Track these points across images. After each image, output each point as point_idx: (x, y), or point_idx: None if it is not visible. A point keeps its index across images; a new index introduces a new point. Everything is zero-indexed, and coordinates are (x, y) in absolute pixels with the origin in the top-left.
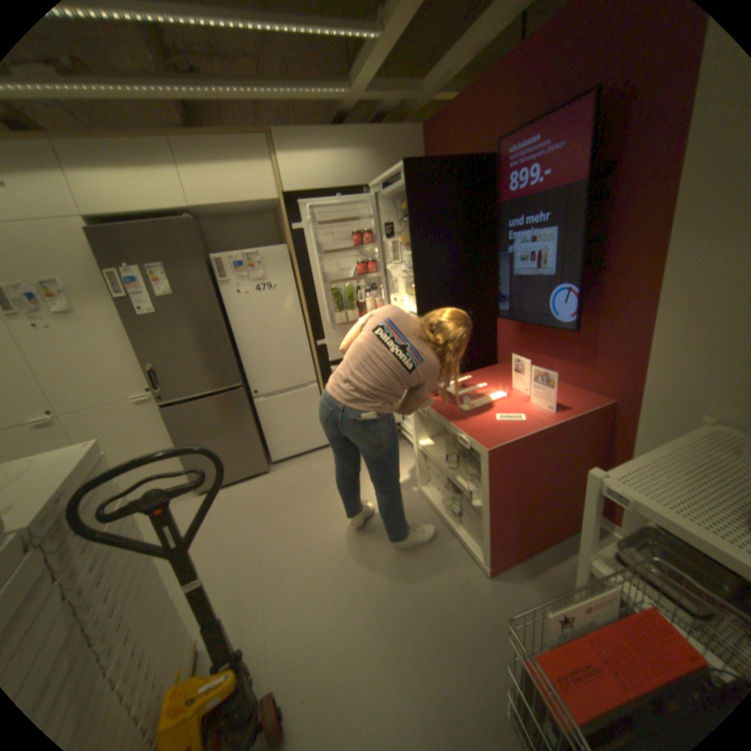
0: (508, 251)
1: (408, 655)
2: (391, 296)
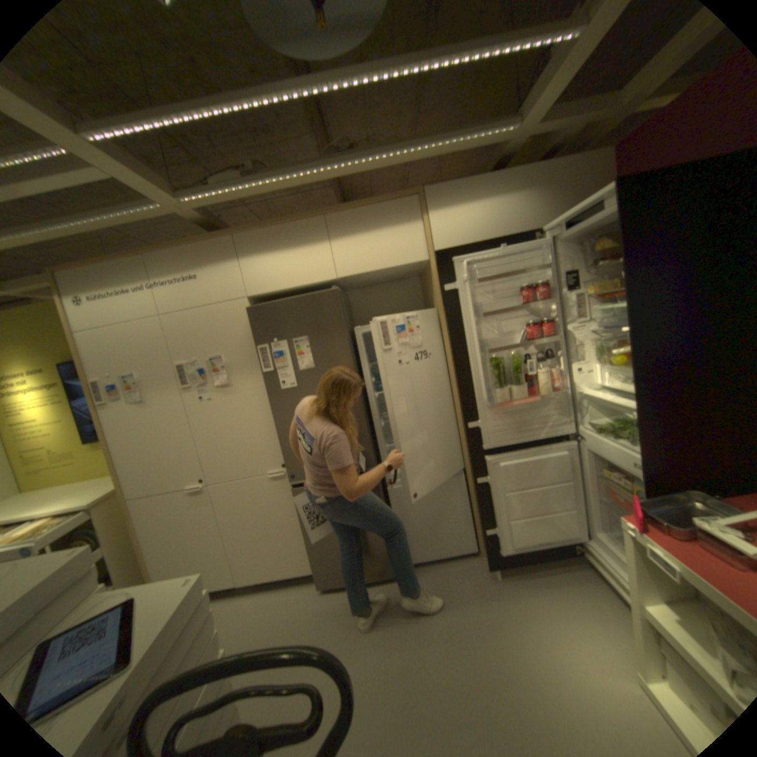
0: None
1: None
2: (574, 365)
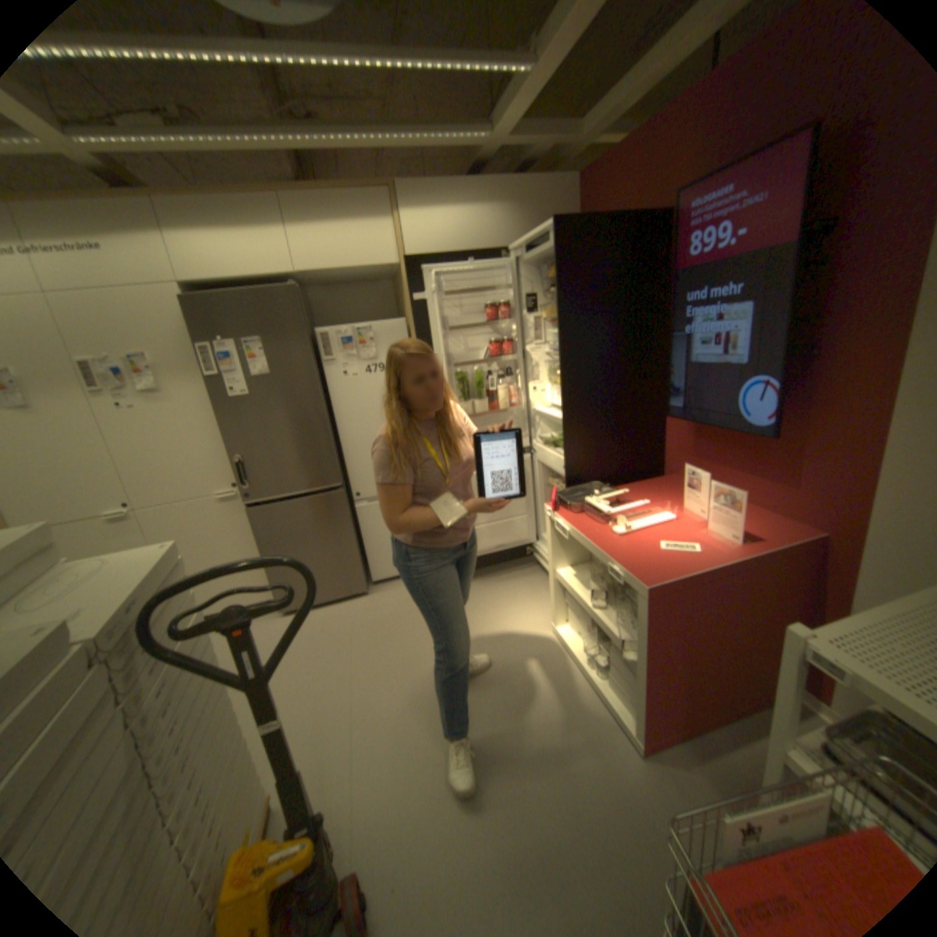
0: (684, 331)
1: (530, 847)
2: (530, 384)
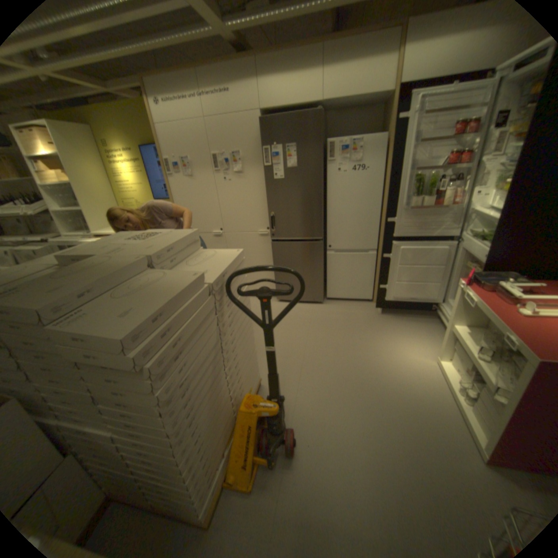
0: None
1: (388, 469)
2: (476, 188)
